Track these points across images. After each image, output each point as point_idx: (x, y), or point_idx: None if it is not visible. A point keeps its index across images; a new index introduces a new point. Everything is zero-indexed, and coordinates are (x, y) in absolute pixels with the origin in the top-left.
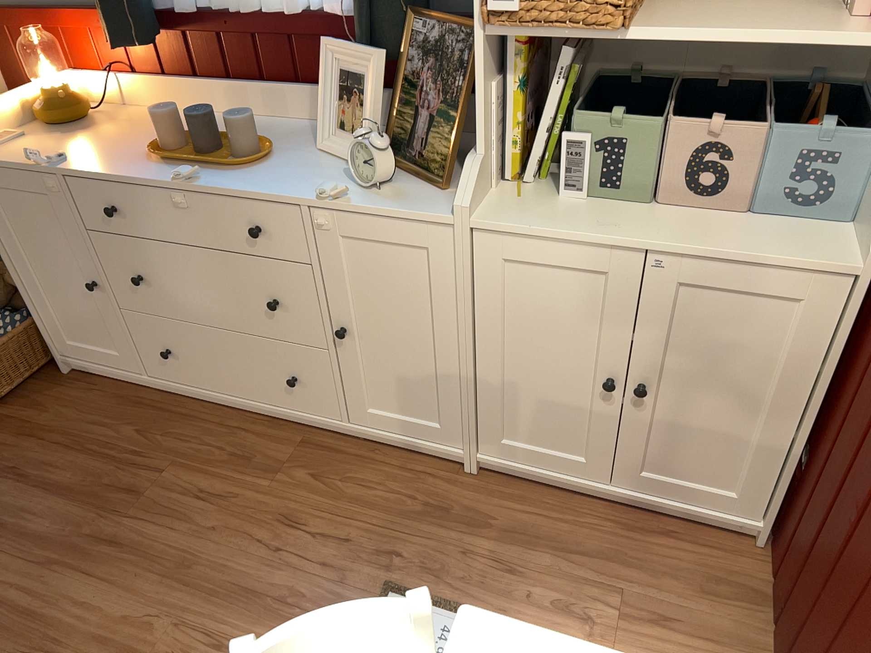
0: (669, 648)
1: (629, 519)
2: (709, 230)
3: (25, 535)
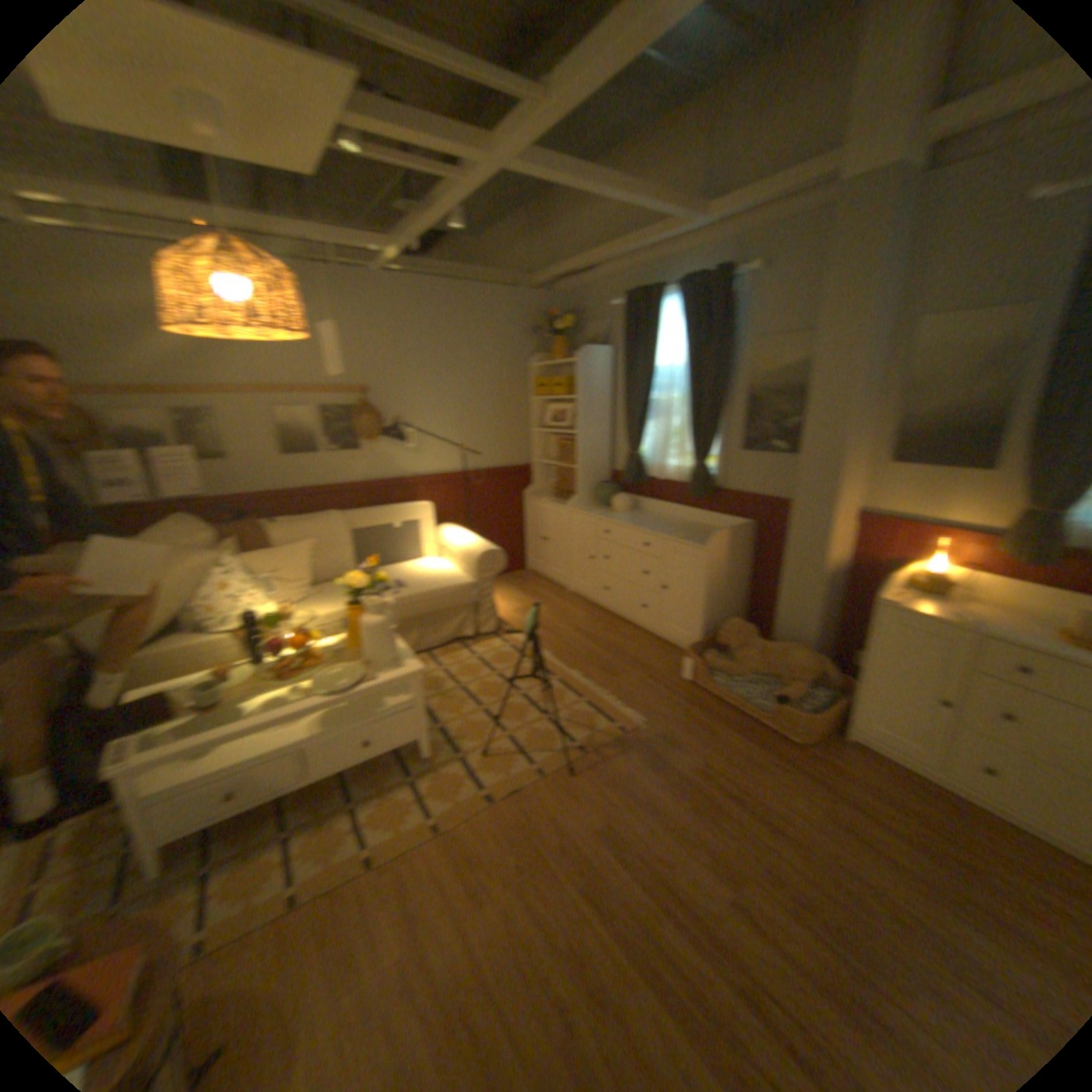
0: None
1: None
2: None
3: (886, 864)
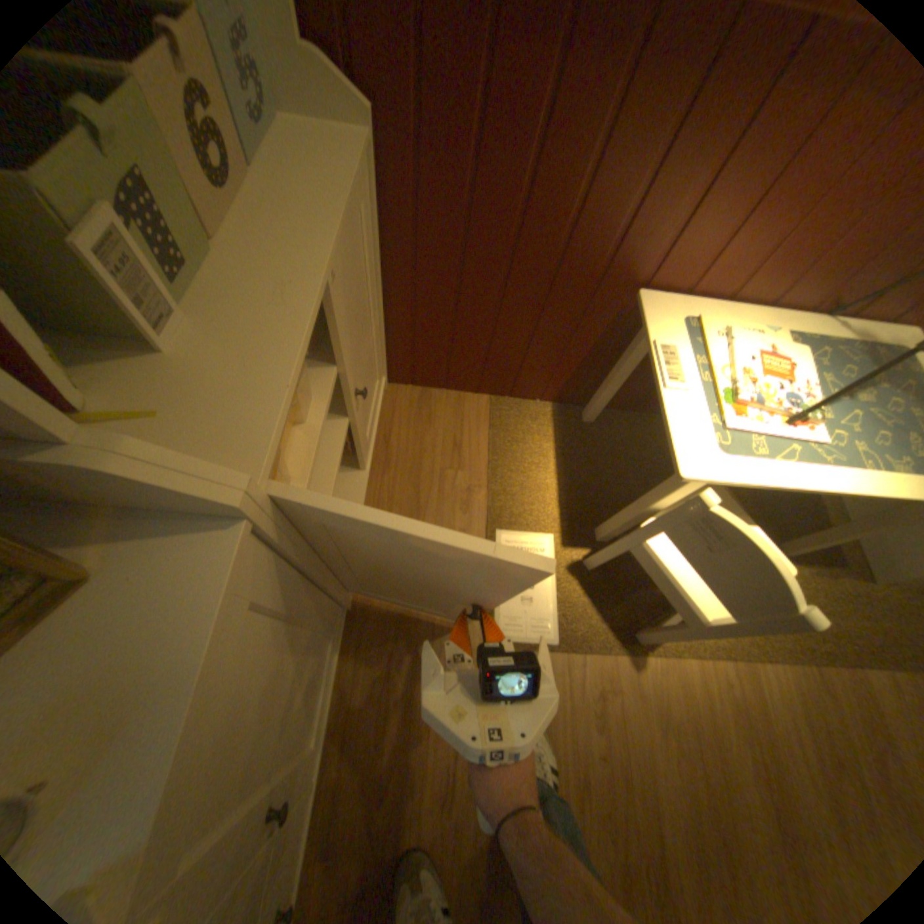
0: (476, 442)
1: (381, 463)
2: (285, 201)
3: None
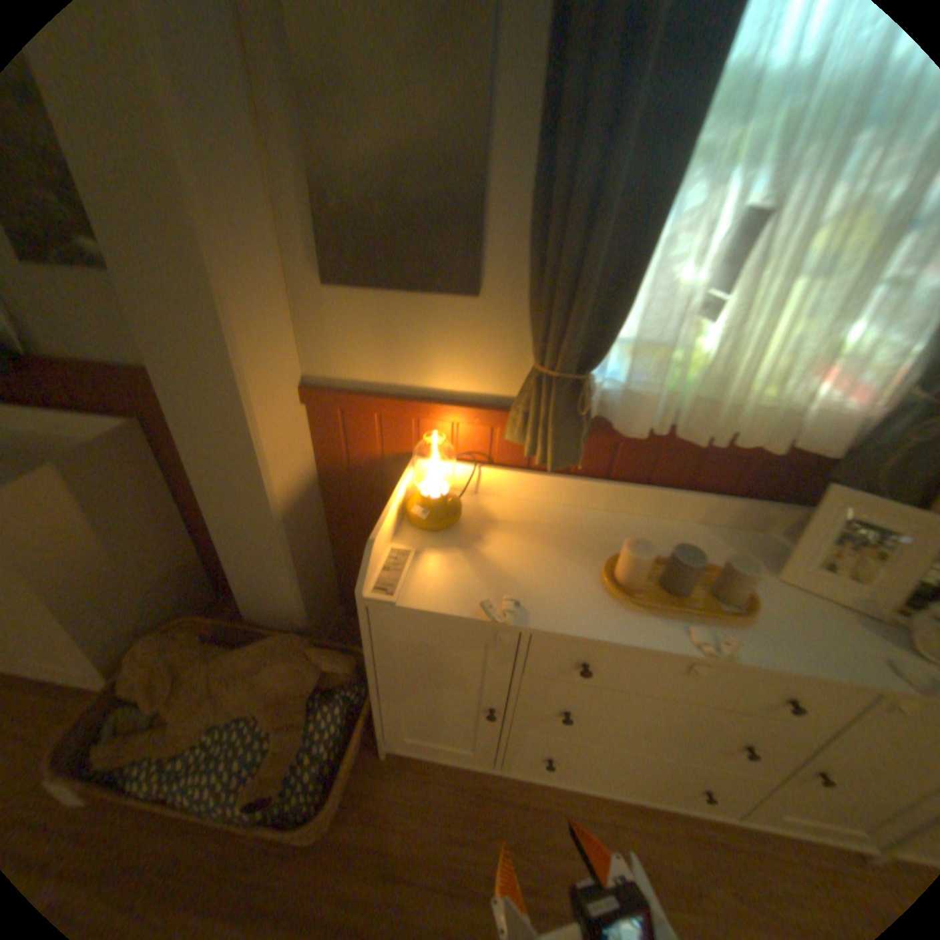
0: None
1: None
2: None
3: None
